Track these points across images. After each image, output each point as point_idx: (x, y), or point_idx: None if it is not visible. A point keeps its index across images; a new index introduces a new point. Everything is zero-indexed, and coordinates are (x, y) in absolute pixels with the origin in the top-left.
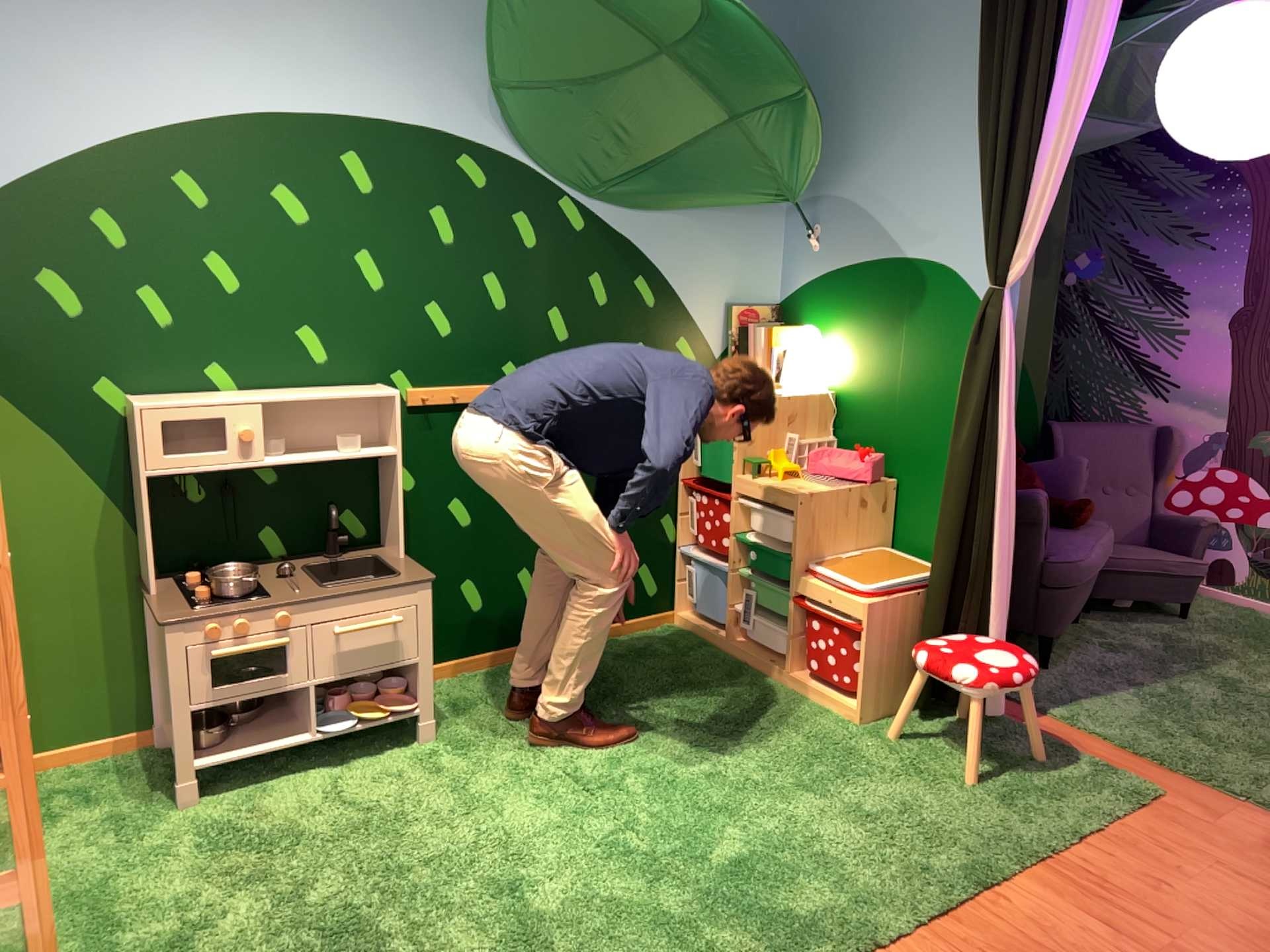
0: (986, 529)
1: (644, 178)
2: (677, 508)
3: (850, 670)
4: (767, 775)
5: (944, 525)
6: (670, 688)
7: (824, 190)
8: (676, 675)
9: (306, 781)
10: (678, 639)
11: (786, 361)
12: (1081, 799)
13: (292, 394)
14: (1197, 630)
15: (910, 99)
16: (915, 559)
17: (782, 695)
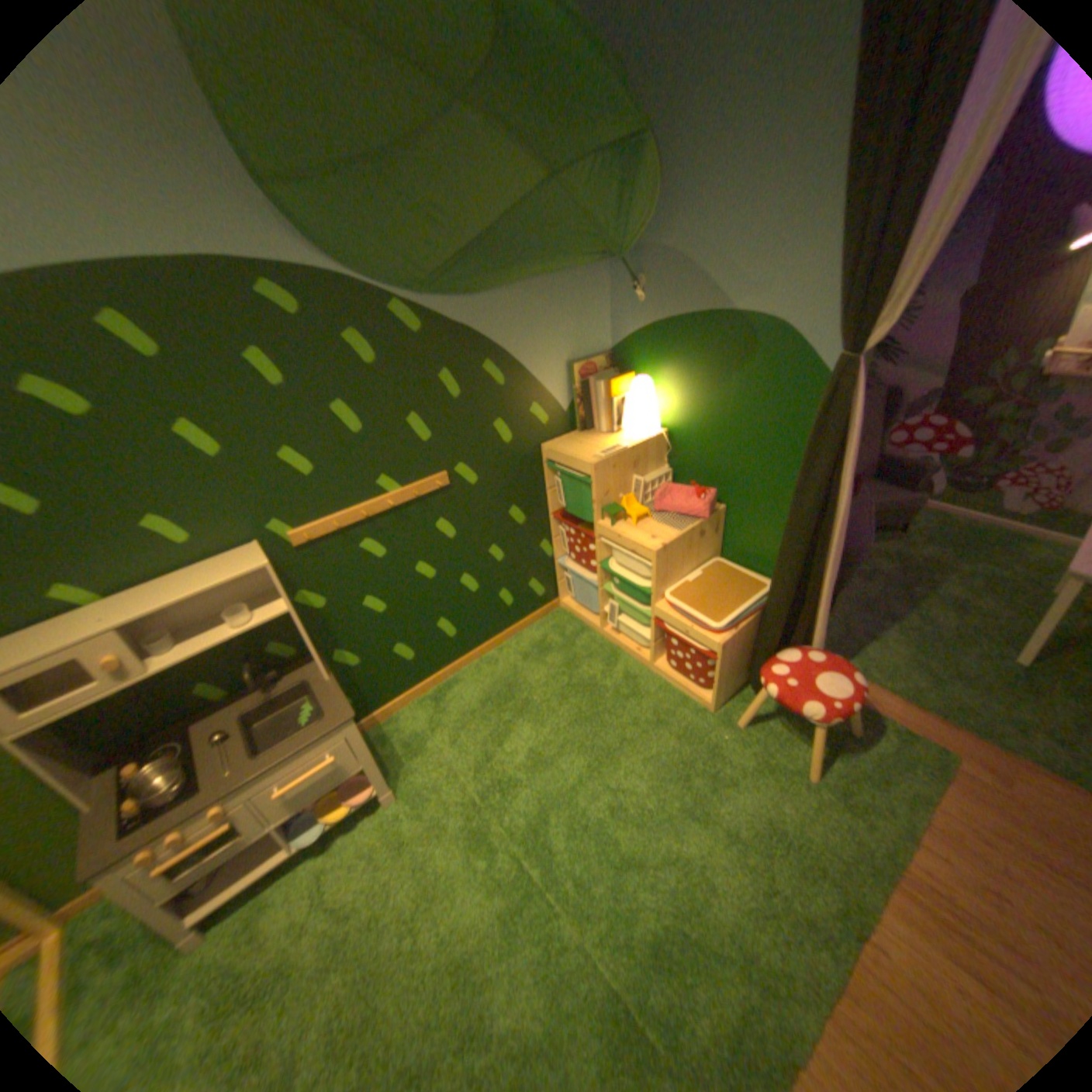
0: (819, 571)
1: (471, 262)
2: (550, 535)
3: (703, 676)
4: (657, 799)
5: (782, 571)
6: (567, 689)
7: (646, 240)
8: (569, 671)
9: (296, 882)
10: (564, 624)
11: (624, 411)
12: (903, 787)
13: (154, 599)
14: (919, 546)
15: (742, 122)
16: (744, 571)
17: (649, 683)
